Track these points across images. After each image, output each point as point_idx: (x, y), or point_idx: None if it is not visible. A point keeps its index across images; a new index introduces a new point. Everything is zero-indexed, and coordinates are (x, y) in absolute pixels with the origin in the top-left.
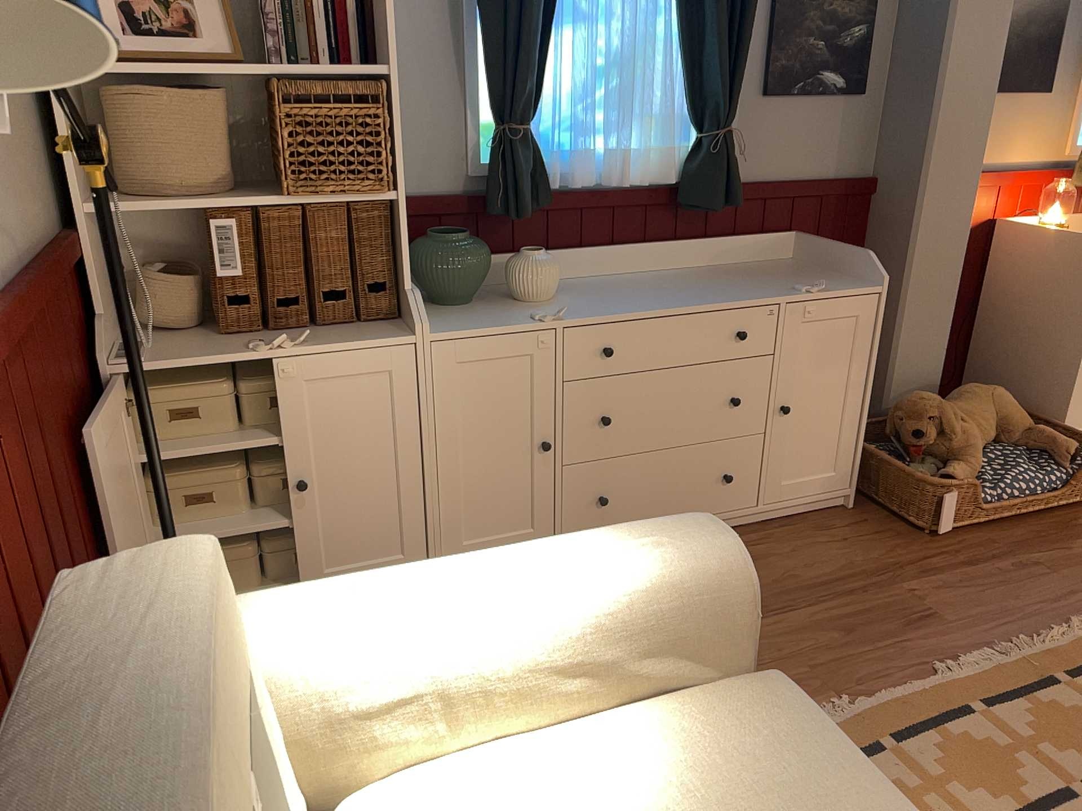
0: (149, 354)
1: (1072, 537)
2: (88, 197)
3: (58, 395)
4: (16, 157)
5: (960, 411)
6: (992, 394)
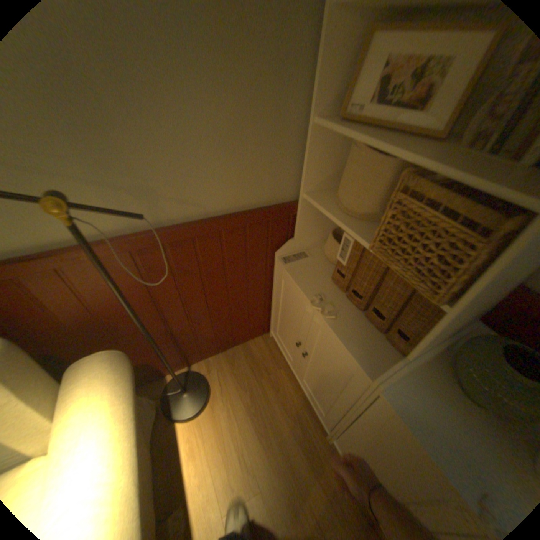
0: (296, 265)
1: None
2: (319, 187)
3: (216, 263)
4: (243, 167)
5: None
6: None
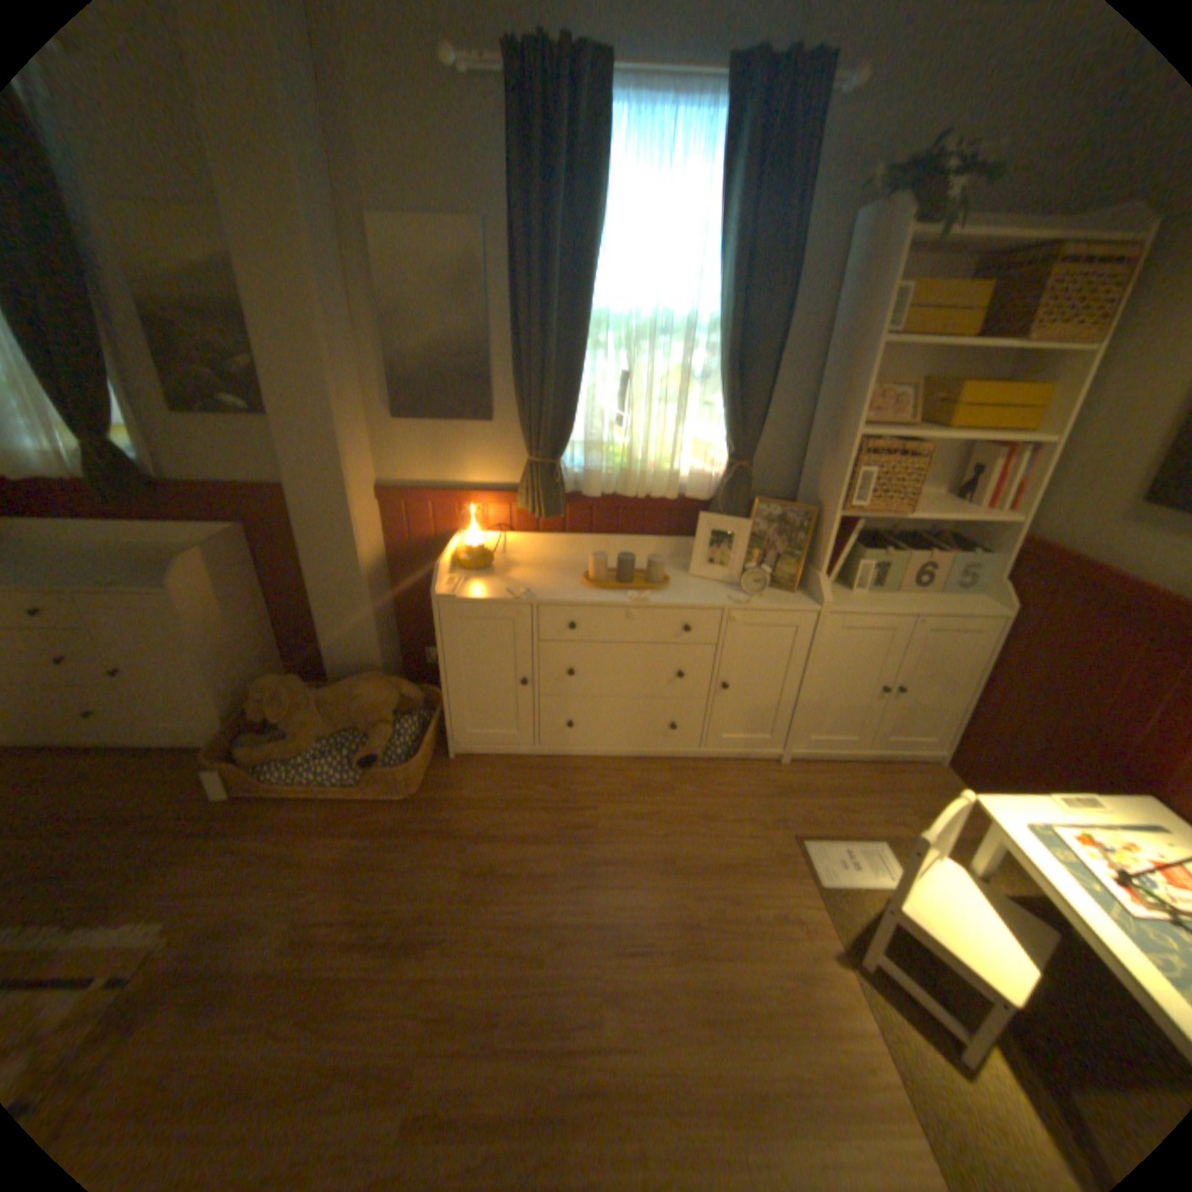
0: None
1: (315, 837)
2: None
3: None
4: None
5: (317, 699)
6: (356, 690)
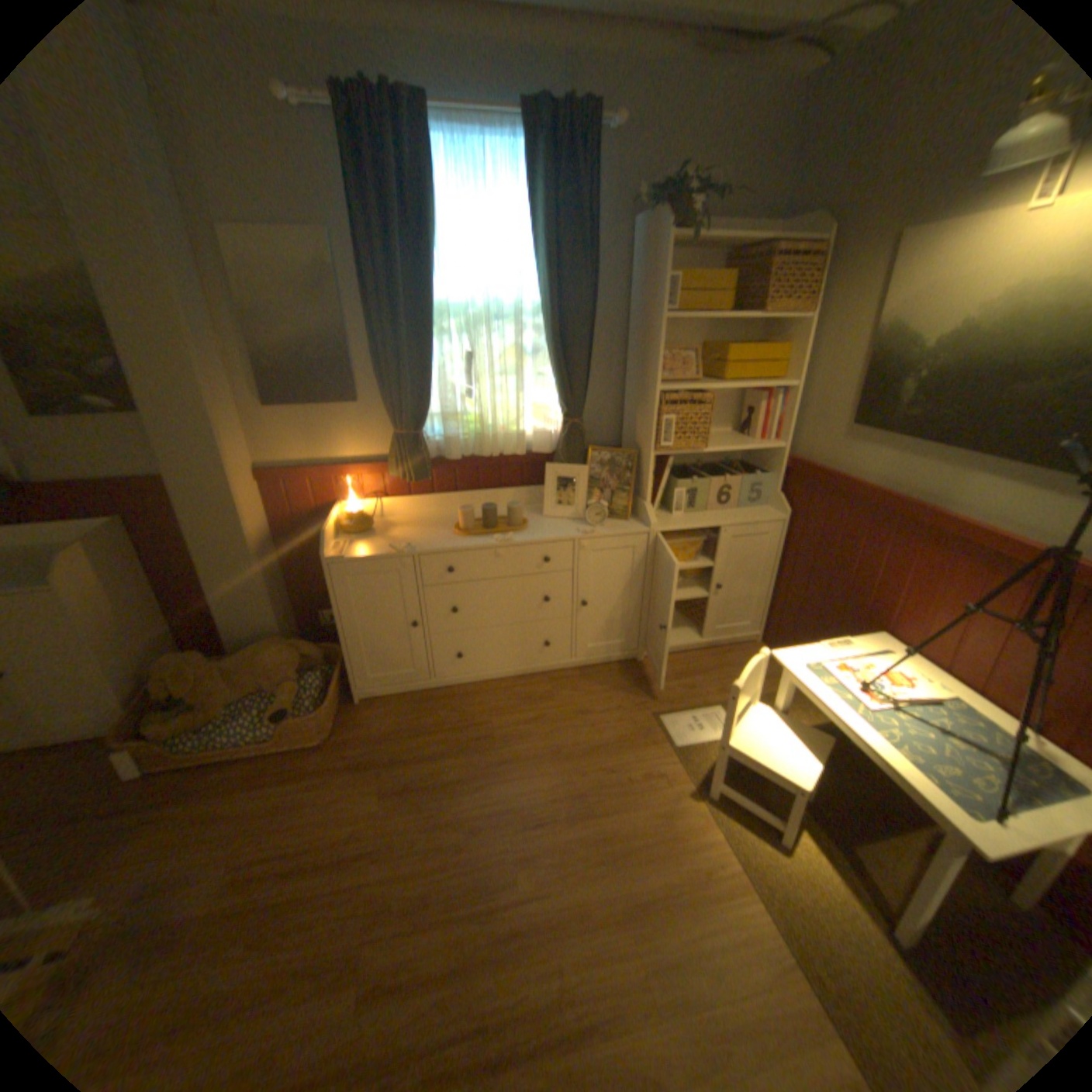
0: None
1: (236, 793)
2: None
3: None
4: None
5: (220, 670)
6: (257, 656)
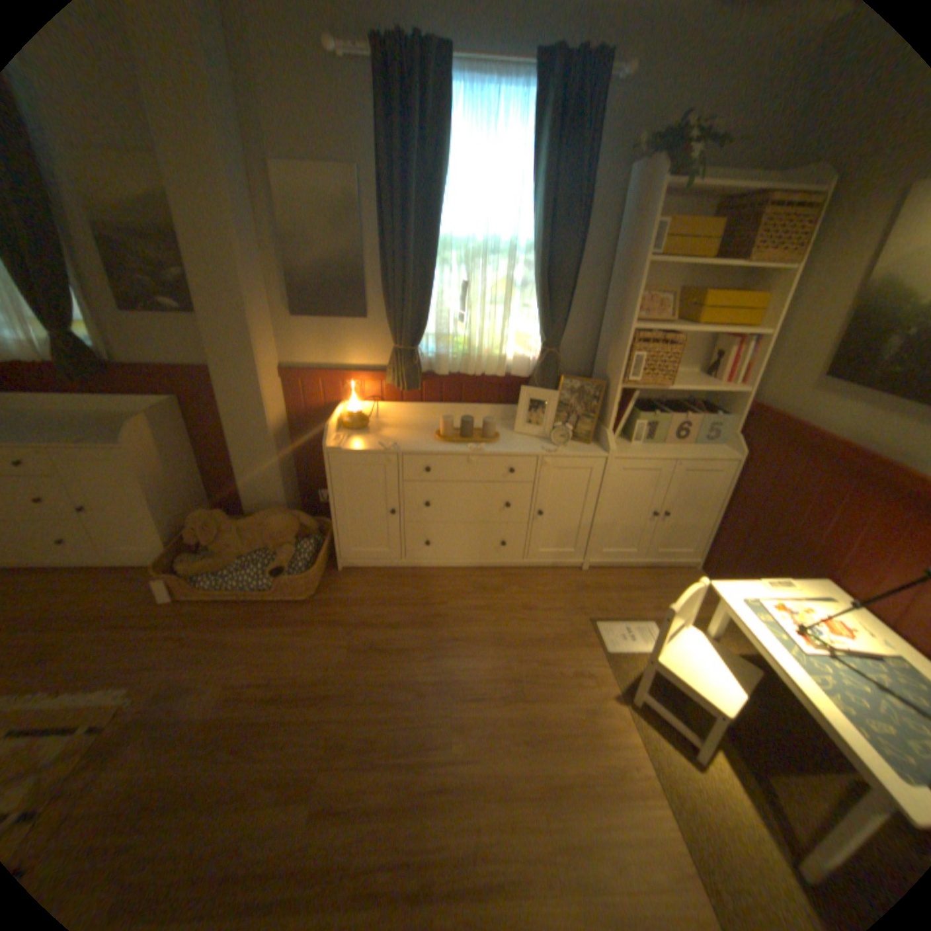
0: None
1: (239, 627)
2: None
3: None
4: None
5: (238, 527)
6: (267, 520)
